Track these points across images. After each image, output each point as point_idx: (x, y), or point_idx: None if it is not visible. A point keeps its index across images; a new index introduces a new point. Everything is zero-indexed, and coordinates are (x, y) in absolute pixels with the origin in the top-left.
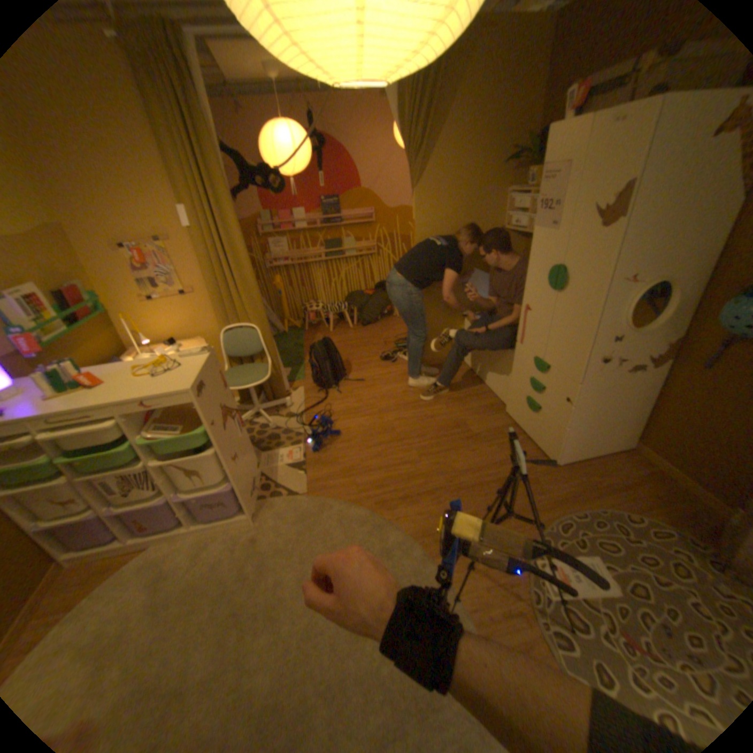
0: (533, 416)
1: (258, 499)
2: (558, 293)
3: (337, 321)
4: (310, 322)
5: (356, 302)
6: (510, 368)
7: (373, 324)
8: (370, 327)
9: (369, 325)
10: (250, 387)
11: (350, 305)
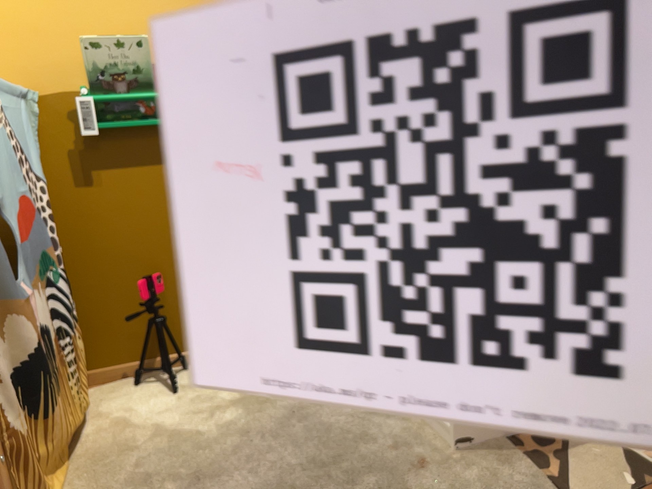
0: None
1: (508, 442)
2: None
3: None
4: None
5: None
6: None
7: None
8: None
9: None
10: None
11: None
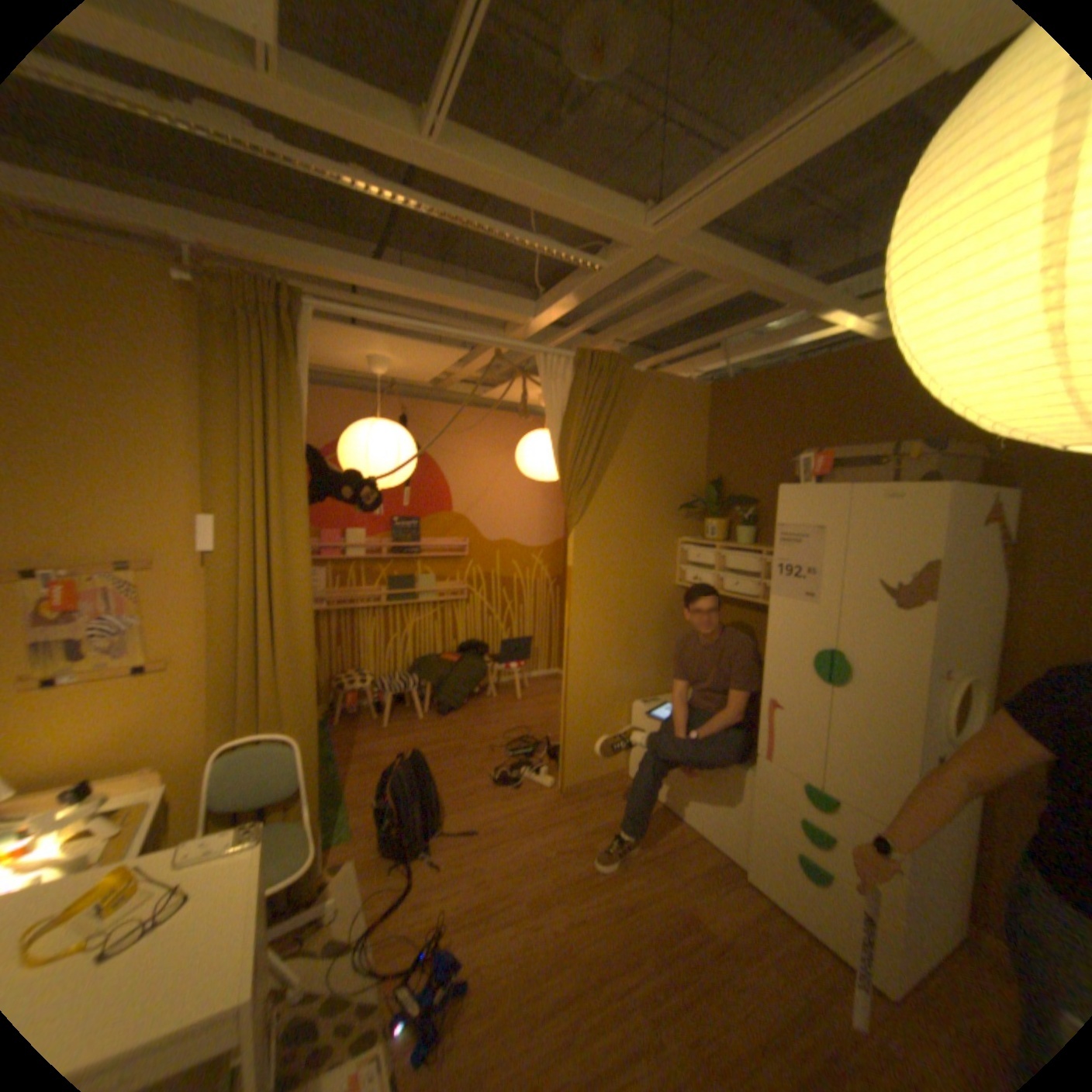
0: (818, 895)
1: None
2: (837, 689)
3: (392, 707)
4: (341, 709)
5: (431, 674)
6: (743, 800)
7: (458, 712)
8: (454, 718)
9: (452, 713)
10: (271, 896)
11: (419, 678)
